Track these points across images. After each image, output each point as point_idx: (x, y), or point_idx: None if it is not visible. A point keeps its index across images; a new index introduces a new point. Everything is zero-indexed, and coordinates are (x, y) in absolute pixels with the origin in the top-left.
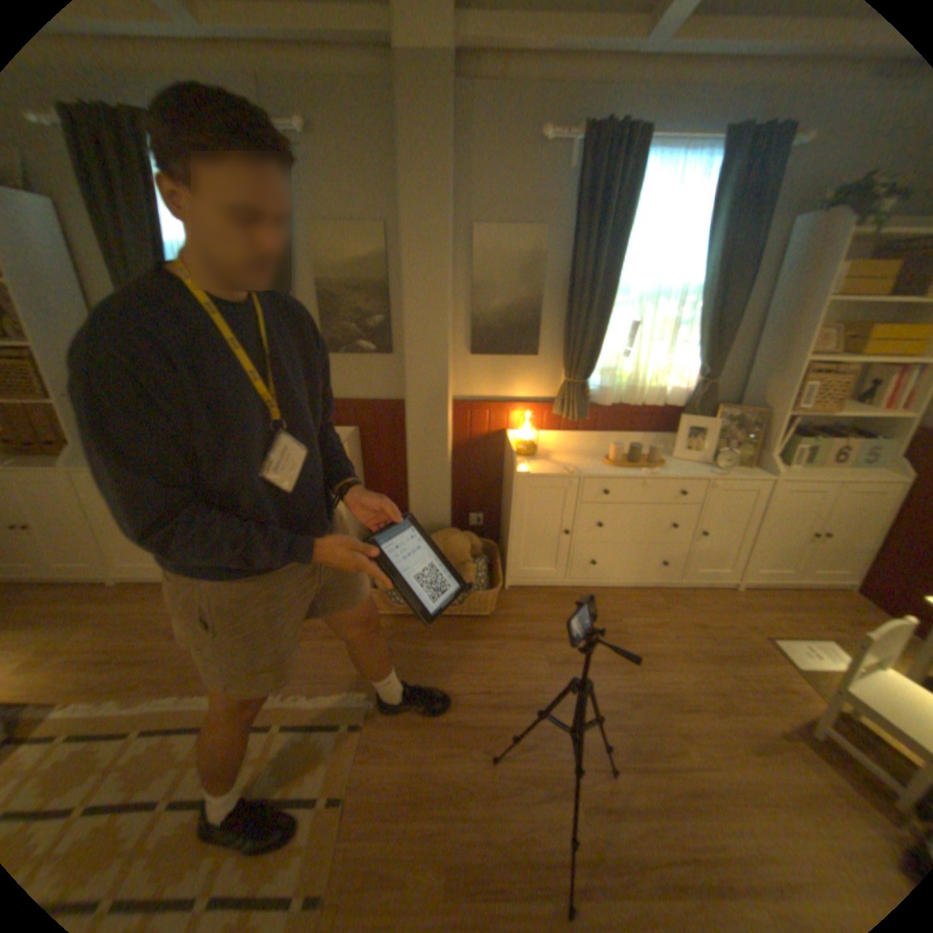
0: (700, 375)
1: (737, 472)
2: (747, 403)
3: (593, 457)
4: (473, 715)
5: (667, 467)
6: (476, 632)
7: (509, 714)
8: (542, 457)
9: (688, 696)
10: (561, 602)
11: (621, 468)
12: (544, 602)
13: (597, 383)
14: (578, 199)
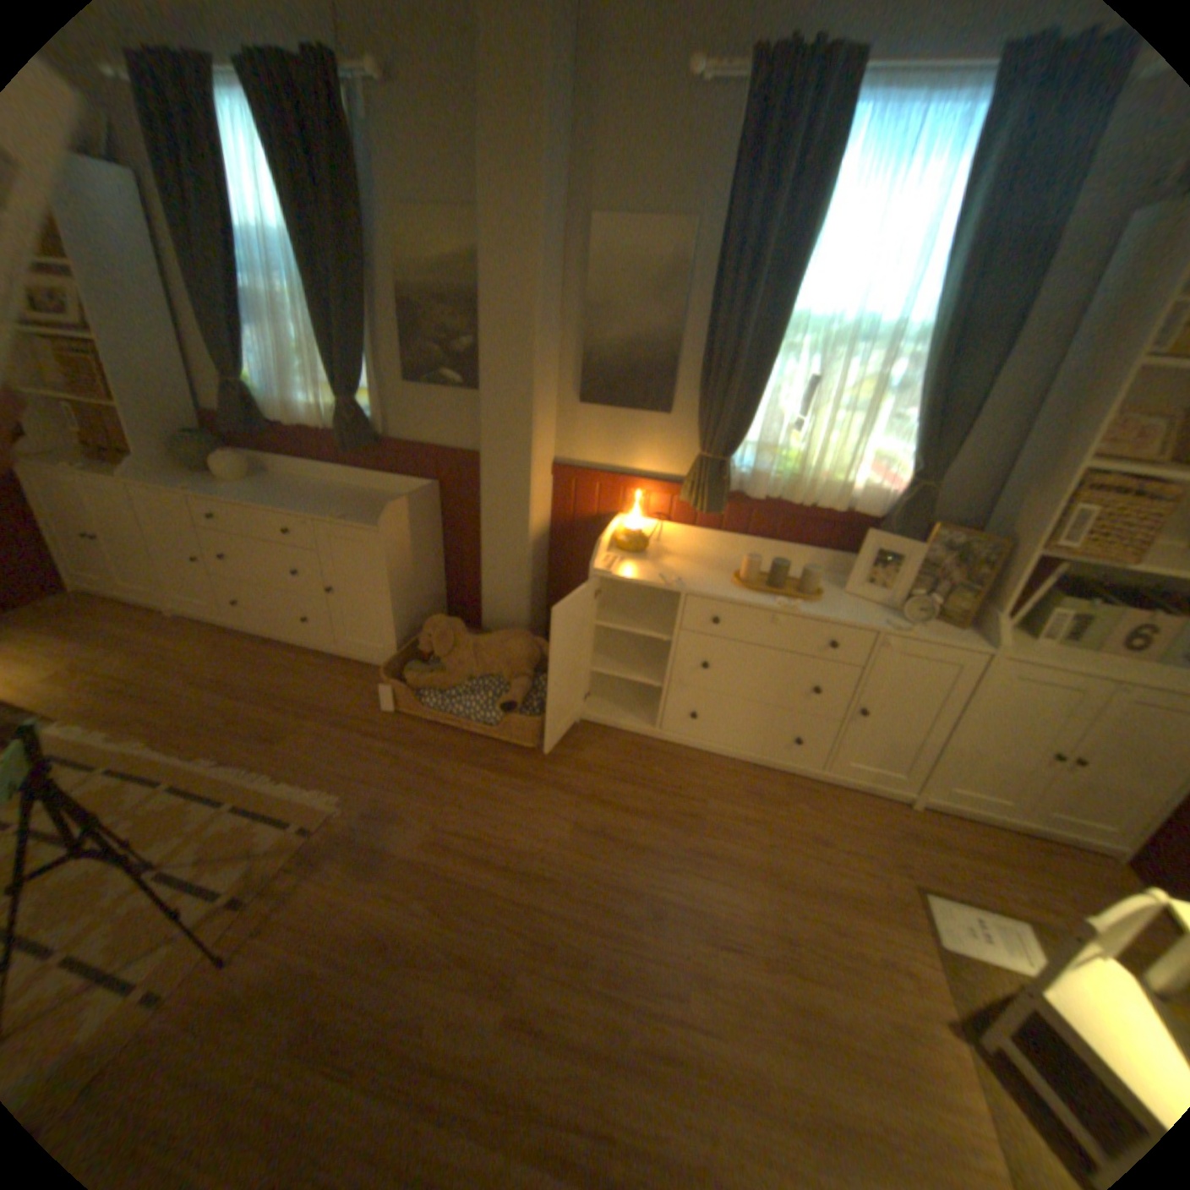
0: (912, 472)
1: (934, 630)
2: (991, 527)
3: (724, 570)
4: (443, 861)
5: (823, 603)
6: (508, 765)
7: (486, 873)
8: (651, 558)
9: (741, 927)
10: (639, 757)
11: (750, 591)
12: (616, 752)
13: (751, 465)
14: (736, 177)
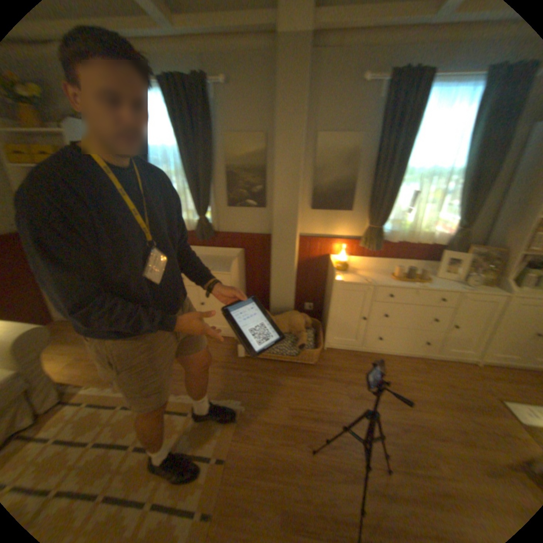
0: (459, 225)
1: (482, 289)
2: (491, 244)
3: (384, 274)
4: (301, 423)
5: (433, 283)
6: (306, 373)
7: (323, 425)
8: (351, 272)
9: (441, 430)
10: (359, 361)
11: (402, 281)
12: (348, 360)
13: (389, 228)
14: (384, 116)
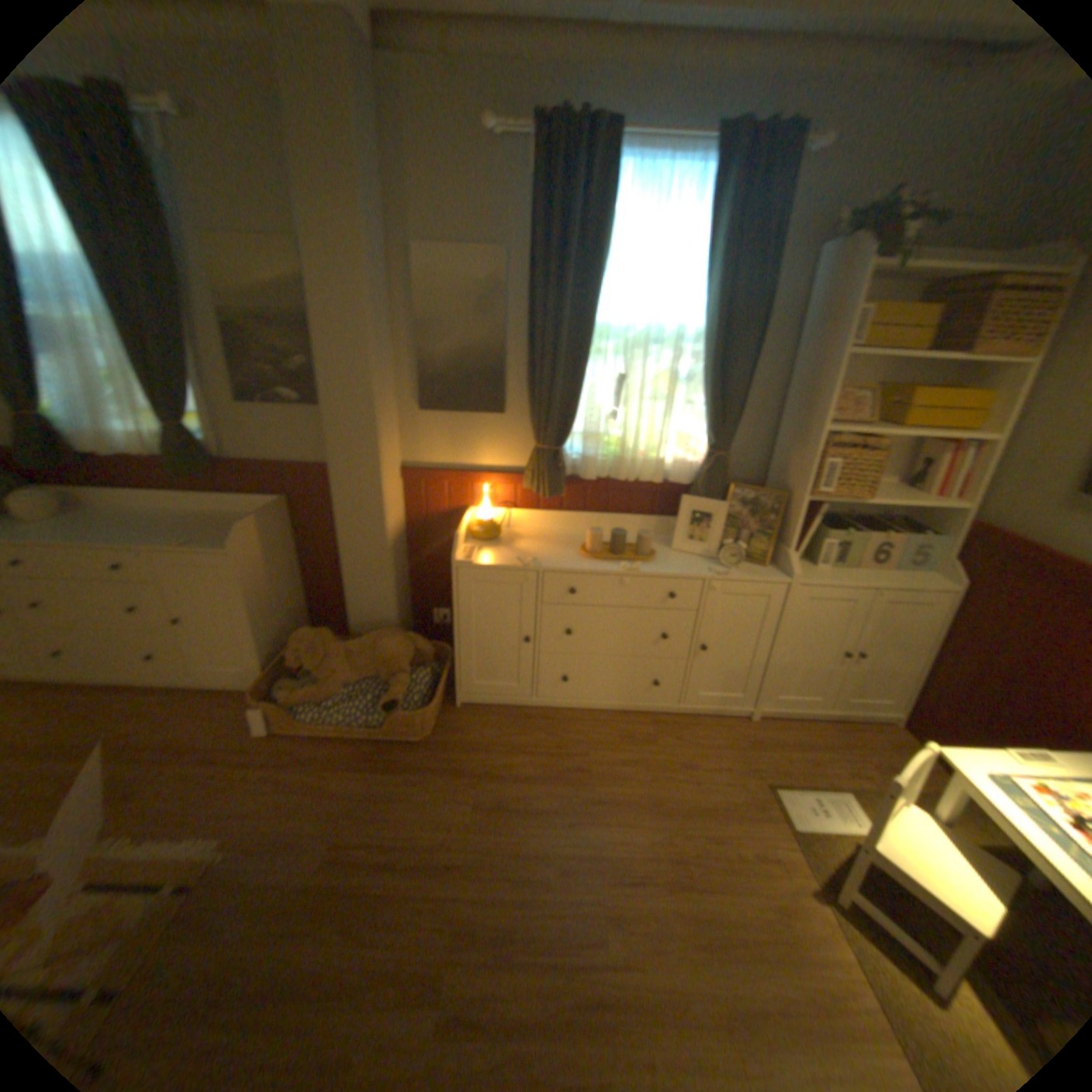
0: (706, 445)
1: (744, 570)
2: (769, 482)
3: (571, 545)
4: (345, 879)
5: (657, 561)
6: (397, 763)
7: (393, 878)
8: (505, 543)
9: (638, 861)
10: (521, 727)
11: (597, 560)
12: (499, 727)
13: (579, 451)
14: (533, 213)
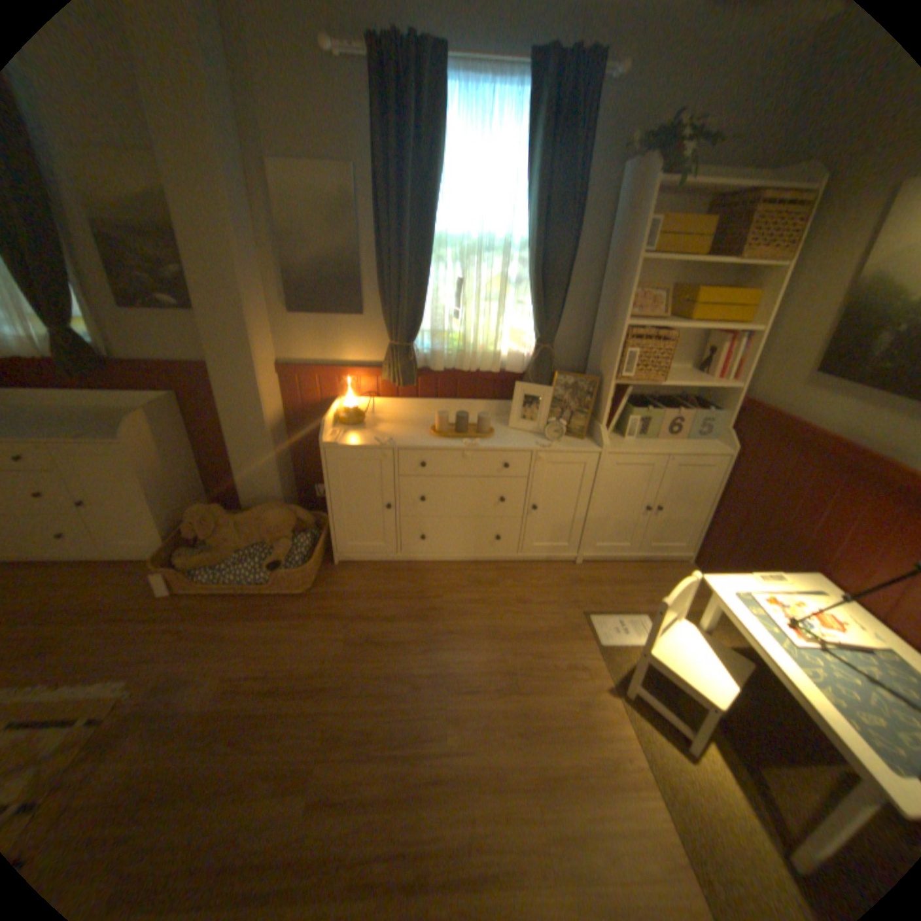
0: (534, 339)
1: (565, 443)
2: (588, 369)
3: (425, 426)
4: (236, 702)
5: (495, 437)
6: (283, 610)
7: (276, 699)
8: (369, 426)
9: (476, 674)
10: (389, 577)
11: (444, 438)
12: (370, 578)
13: (430, 346)
14: (373, 131)
